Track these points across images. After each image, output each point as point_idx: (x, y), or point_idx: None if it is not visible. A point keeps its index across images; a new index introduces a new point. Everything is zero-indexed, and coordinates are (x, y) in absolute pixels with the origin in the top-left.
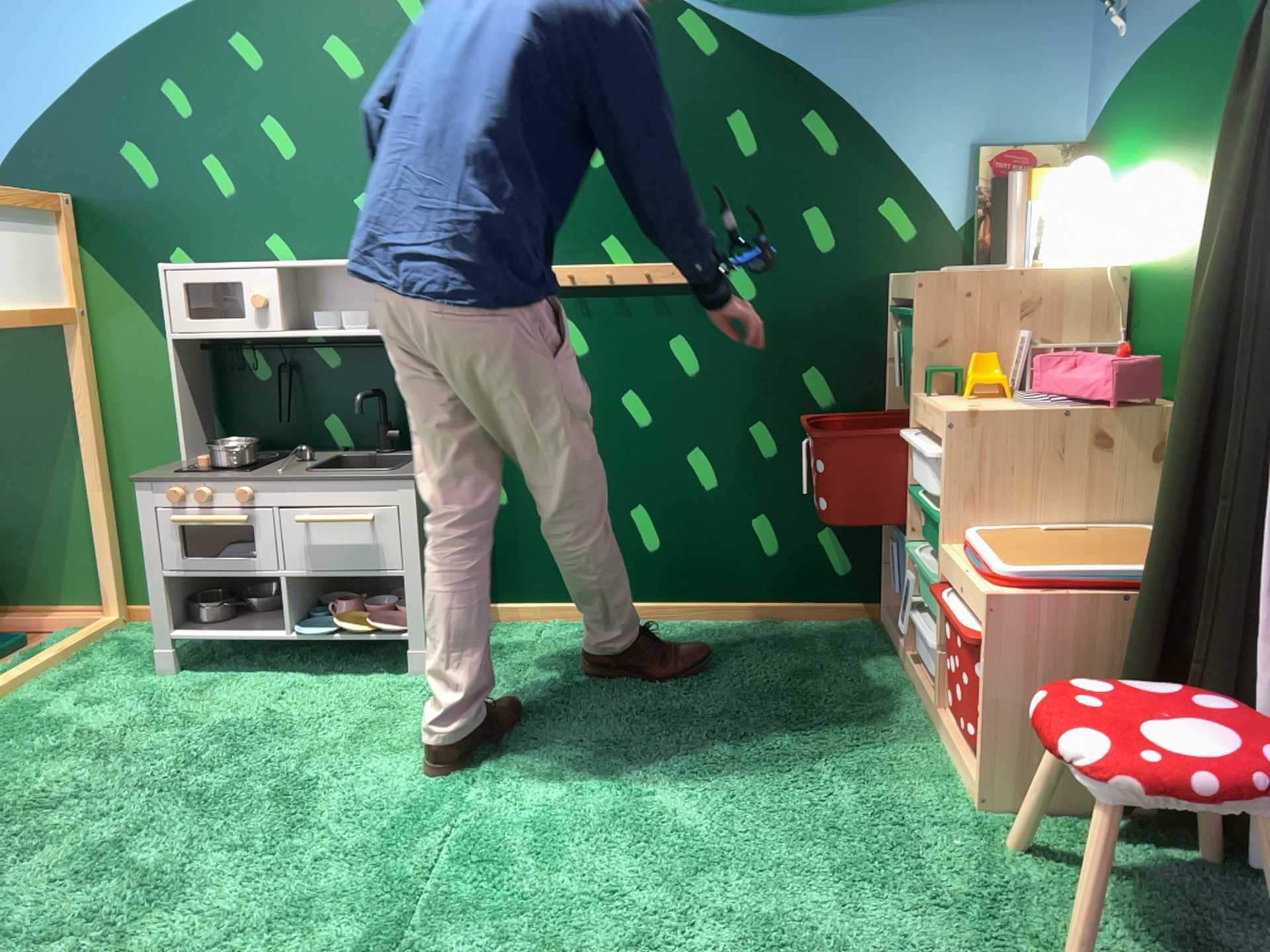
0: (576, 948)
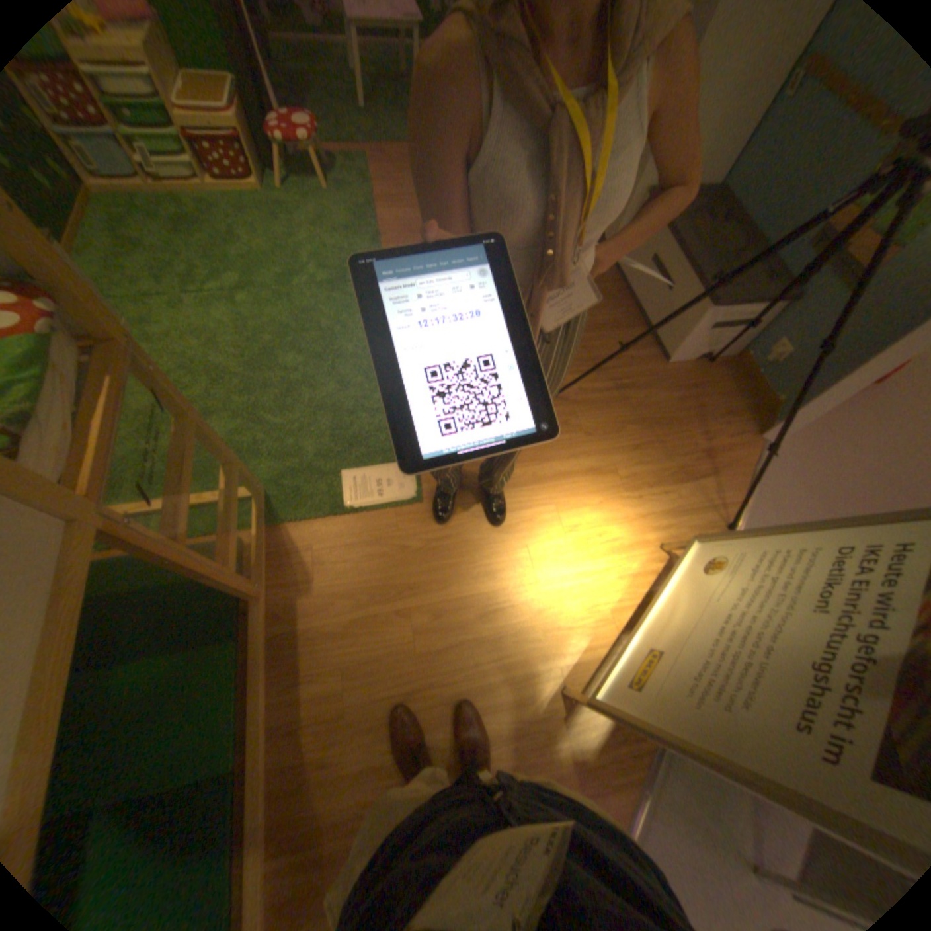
0: (321, 257)
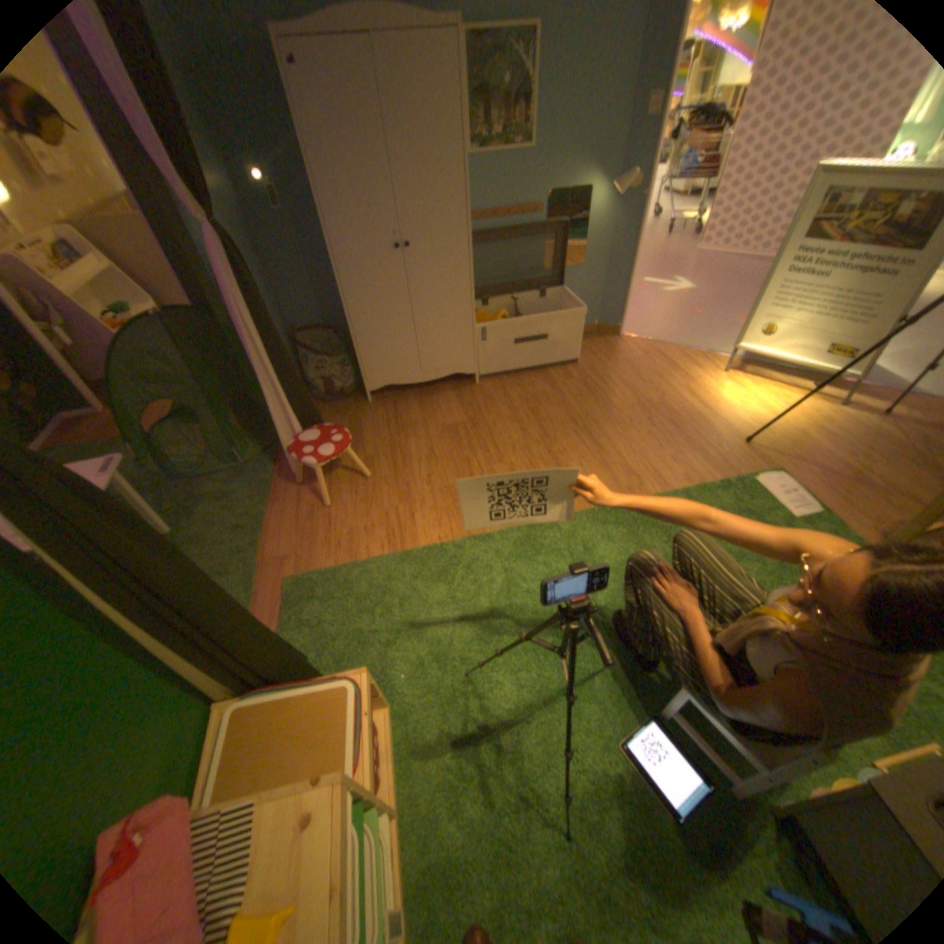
0: (526, 587)
